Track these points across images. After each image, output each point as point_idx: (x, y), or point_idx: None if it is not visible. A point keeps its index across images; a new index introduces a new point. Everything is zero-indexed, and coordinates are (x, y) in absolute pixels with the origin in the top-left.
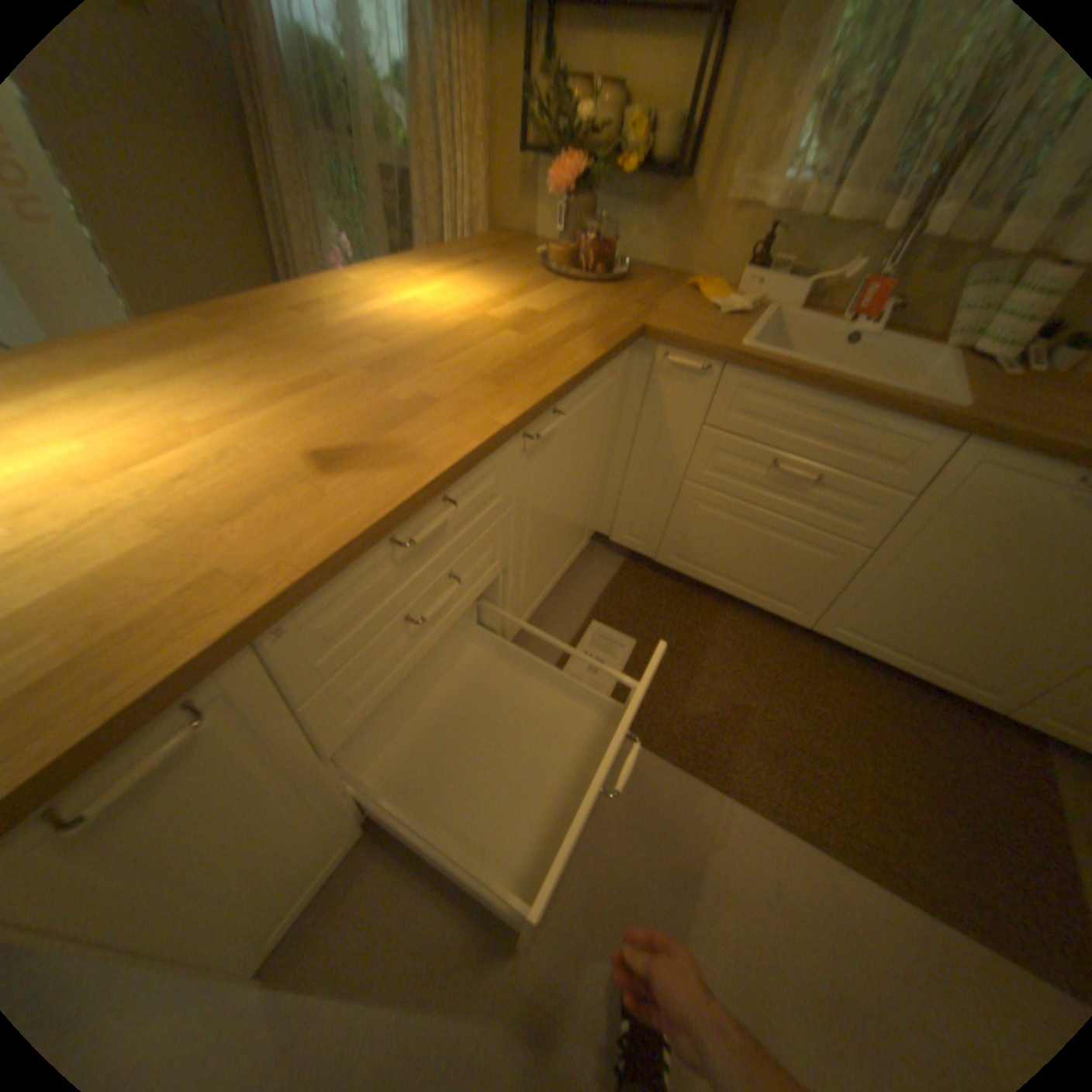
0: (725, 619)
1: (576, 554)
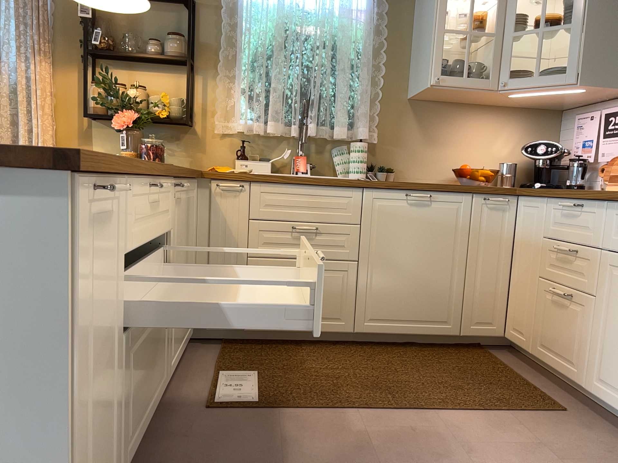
0: (304, 351)
1: (188, 335)
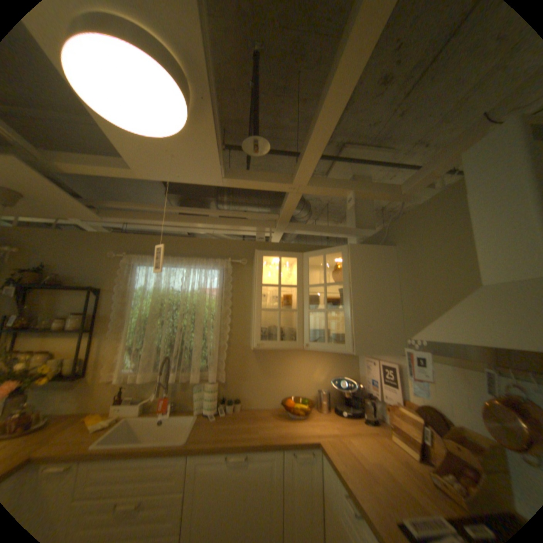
0: None
1: None
